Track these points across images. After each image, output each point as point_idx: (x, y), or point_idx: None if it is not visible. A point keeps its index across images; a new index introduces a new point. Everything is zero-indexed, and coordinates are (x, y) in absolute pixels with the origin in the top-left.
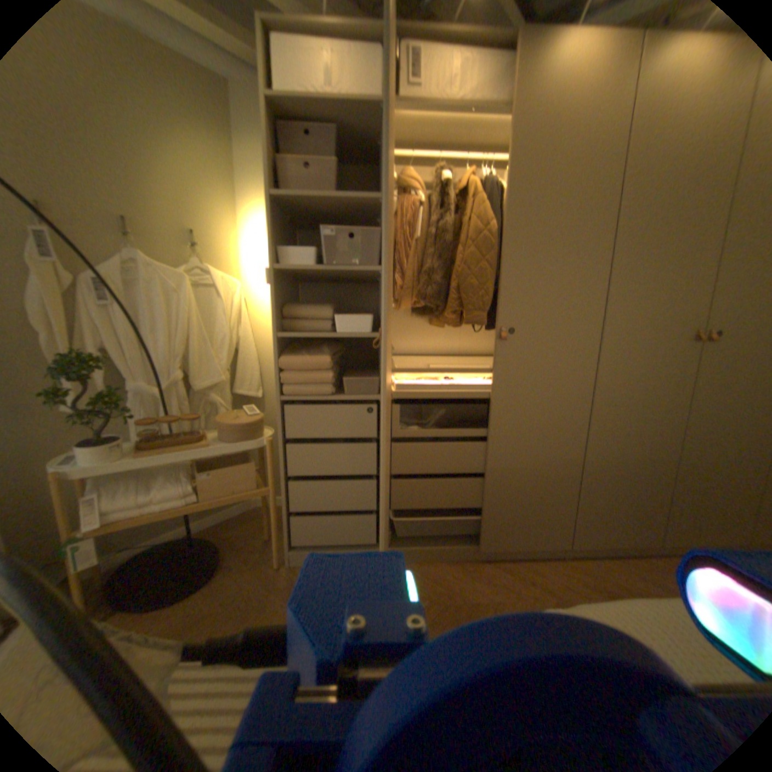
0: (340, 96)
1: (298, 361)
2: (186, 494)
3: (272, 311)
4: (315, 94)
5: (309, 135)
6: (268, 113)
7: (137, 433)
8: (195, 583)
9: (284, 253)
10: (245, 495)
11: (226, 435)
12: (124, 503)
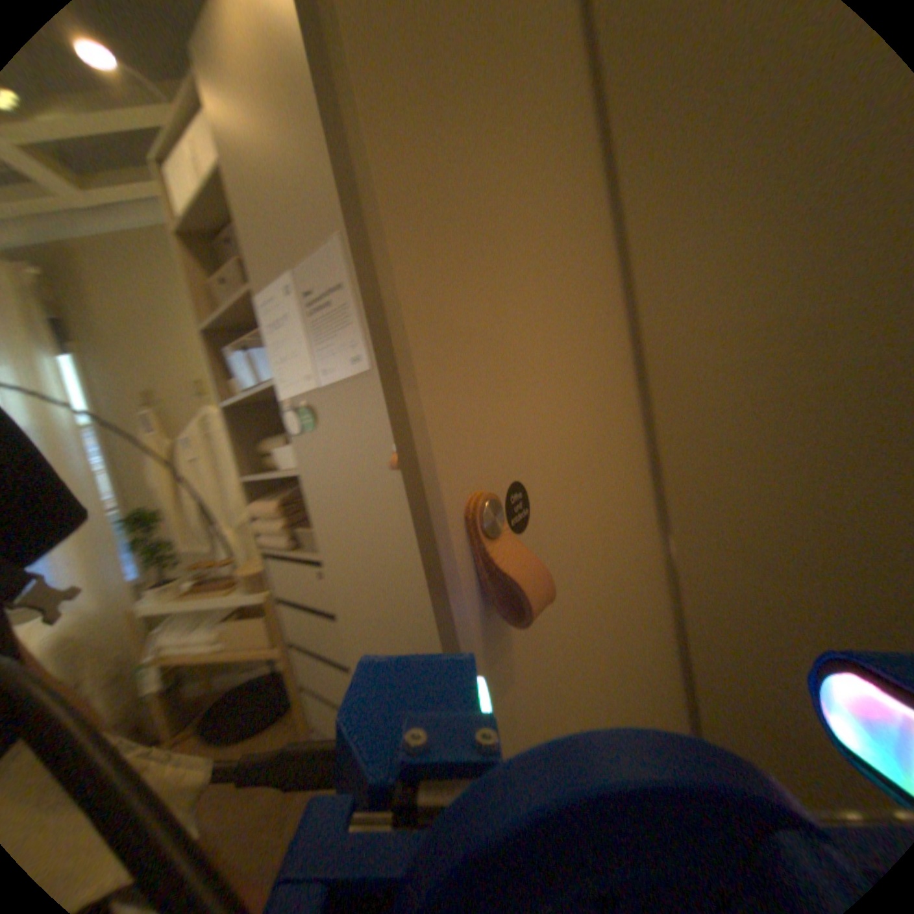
0: (204, 183)
1: (256, 510)
2: (214, 643)
3: (230, 455)
4: (192, 199)
5: (228, 241)
6: (194, 242)
7: (191, 577)
8: (244, 734)
9: (229, 387)
10: (256, 656)
11: (238, 586)
12: (169, 644)
